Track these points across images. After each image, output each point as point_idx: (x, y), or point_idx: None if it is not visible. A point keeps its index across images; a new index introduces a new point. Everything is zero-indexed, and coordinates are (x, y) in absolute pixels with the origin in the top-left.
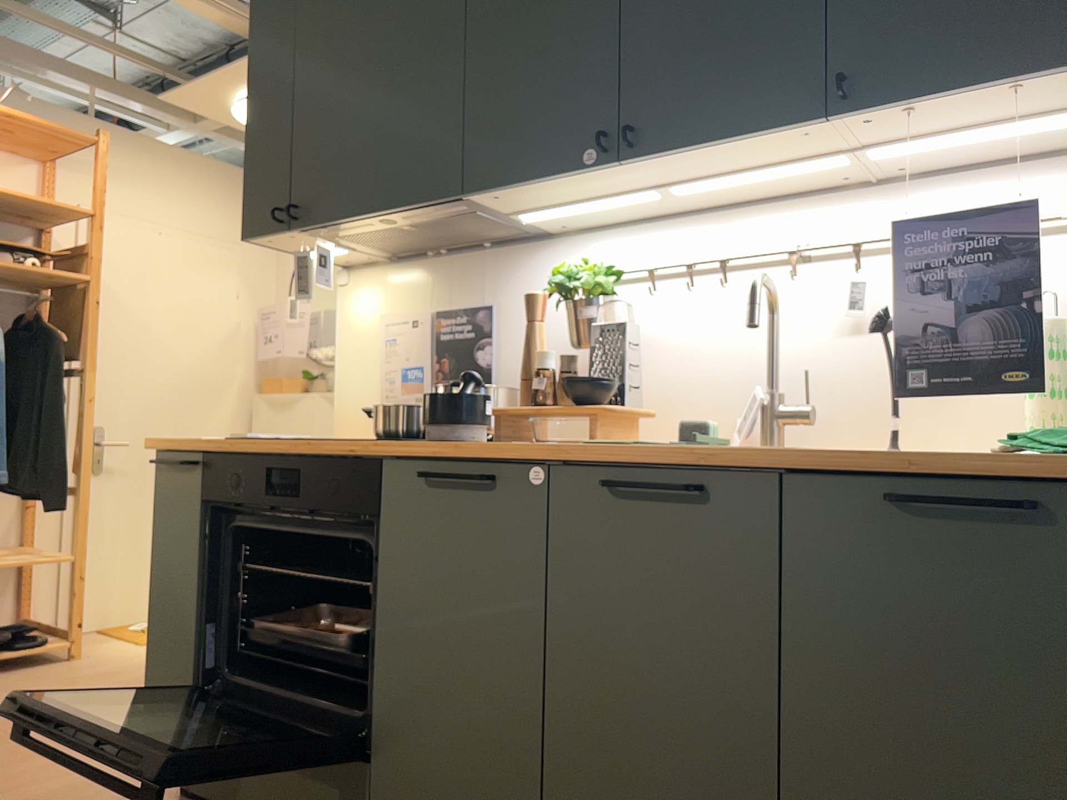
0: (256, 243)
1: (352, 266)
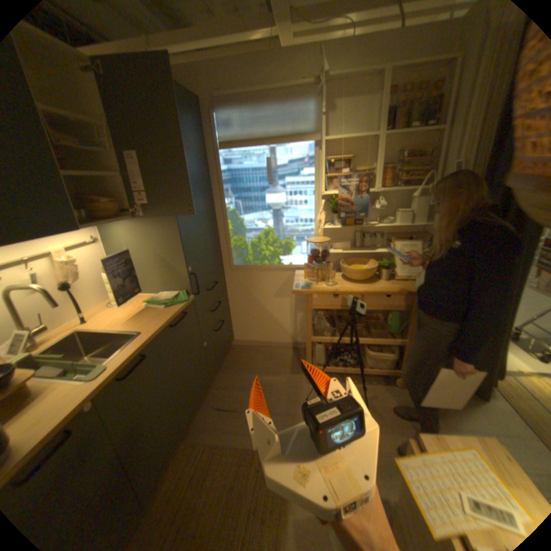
0: None
1: None
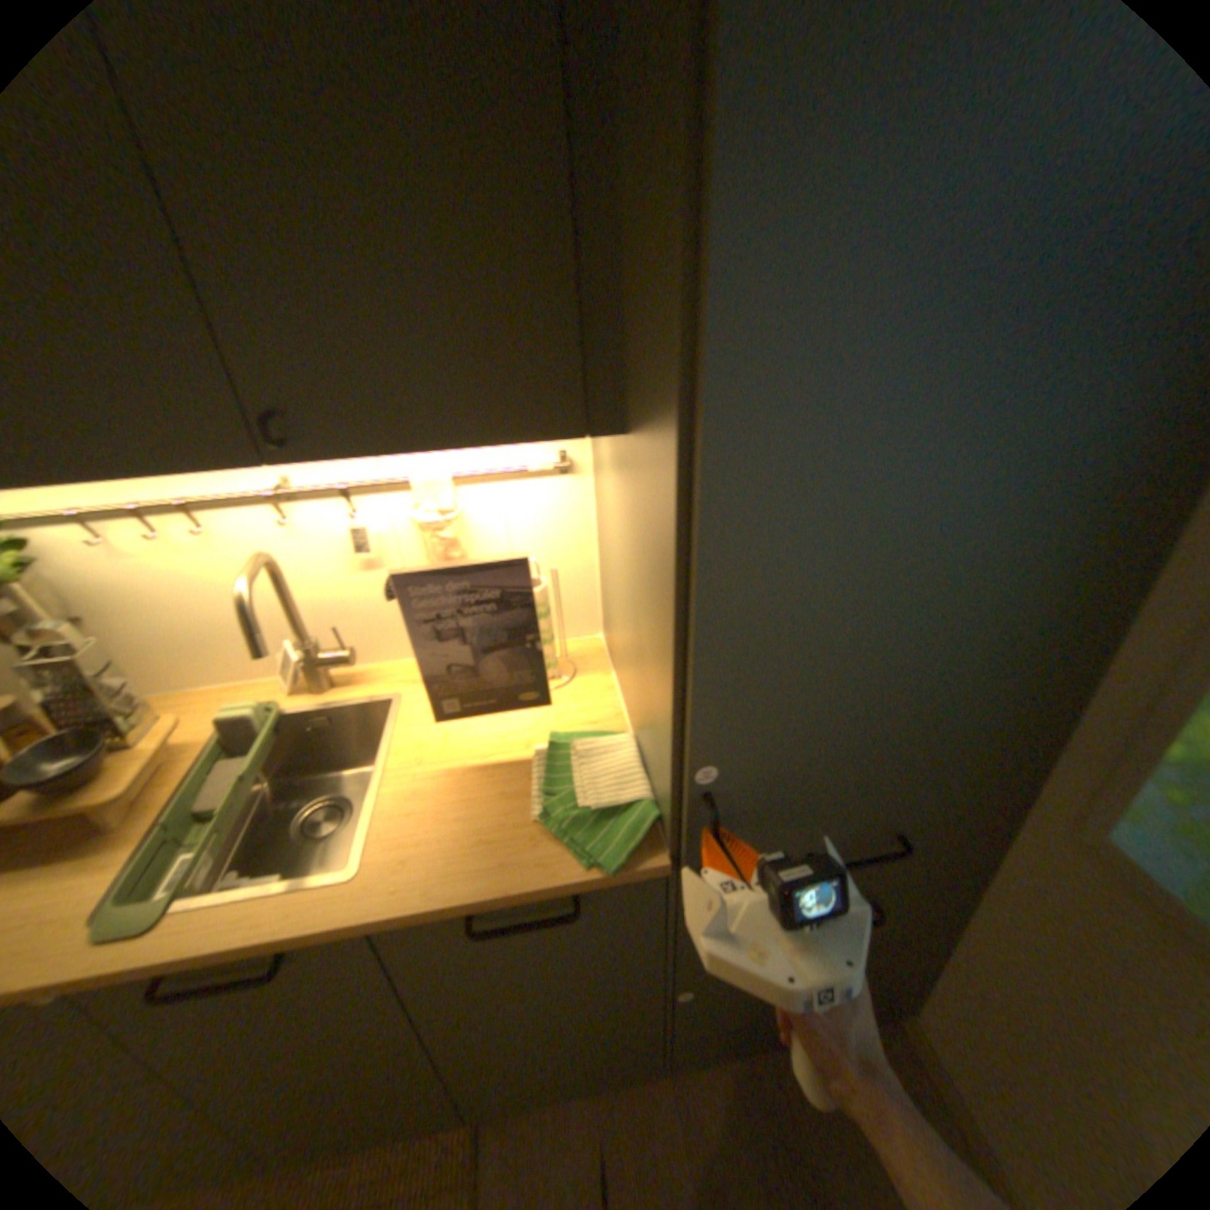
0: None
1: None
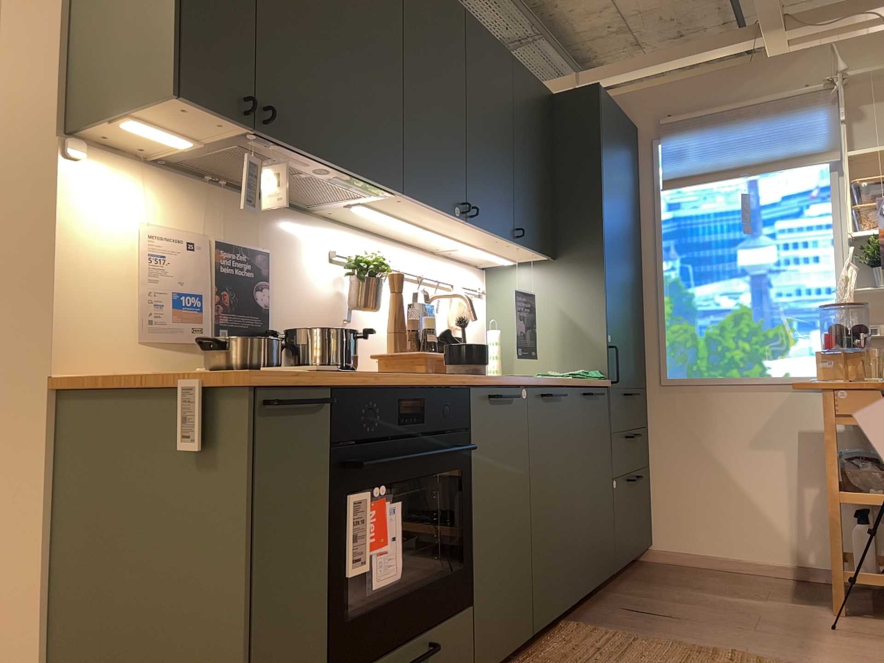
0: (172, 103)
1: (85, 140)
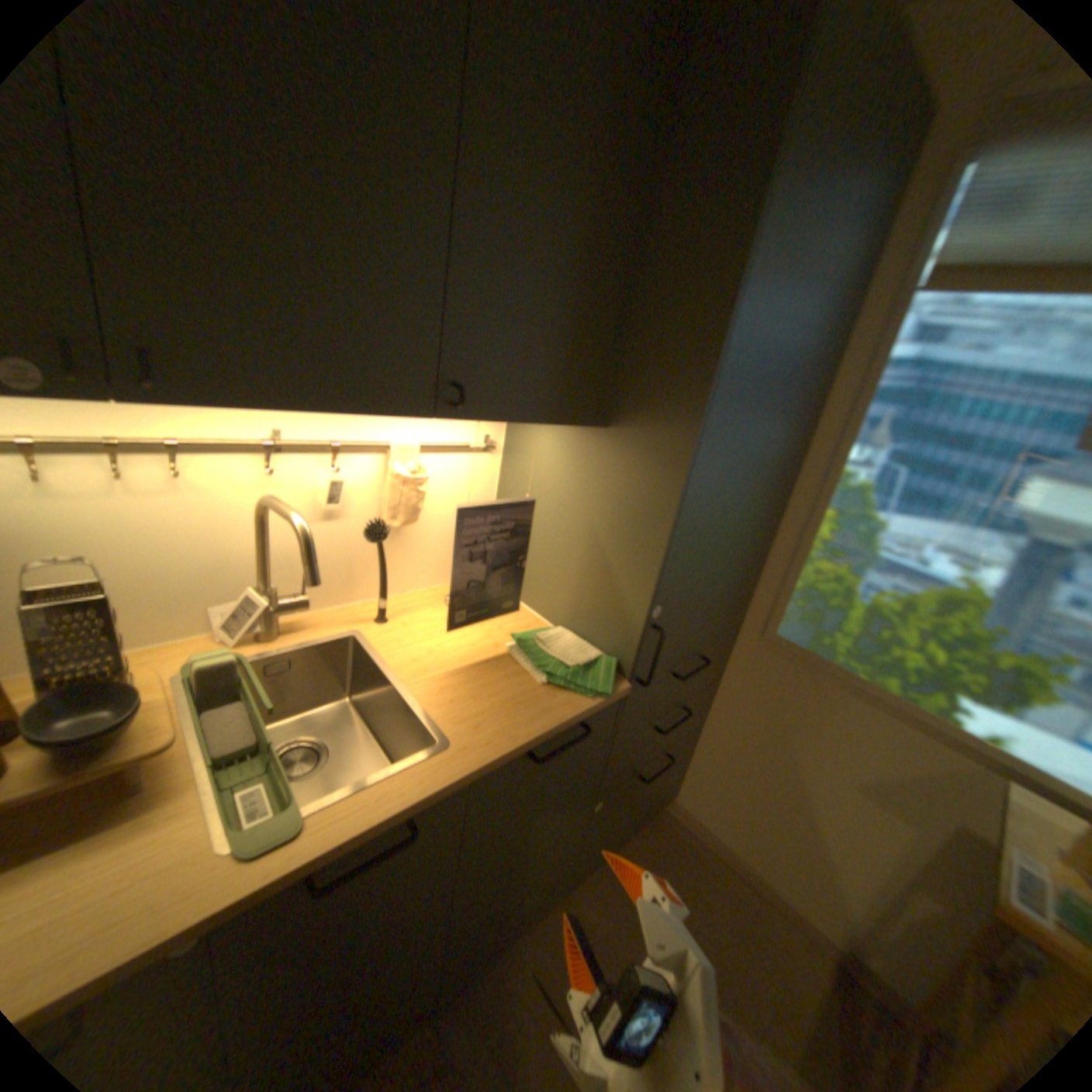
0: None
1: None
